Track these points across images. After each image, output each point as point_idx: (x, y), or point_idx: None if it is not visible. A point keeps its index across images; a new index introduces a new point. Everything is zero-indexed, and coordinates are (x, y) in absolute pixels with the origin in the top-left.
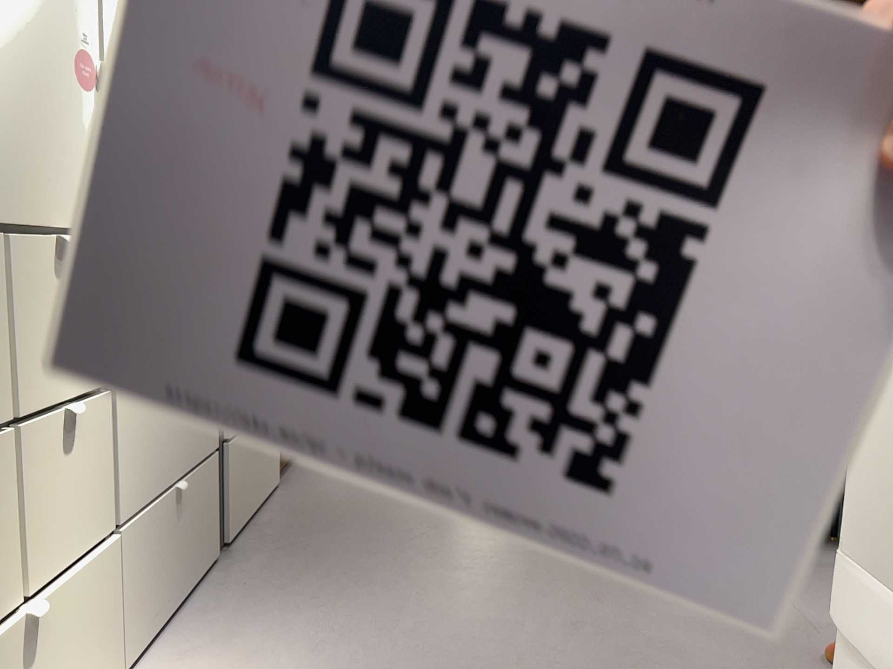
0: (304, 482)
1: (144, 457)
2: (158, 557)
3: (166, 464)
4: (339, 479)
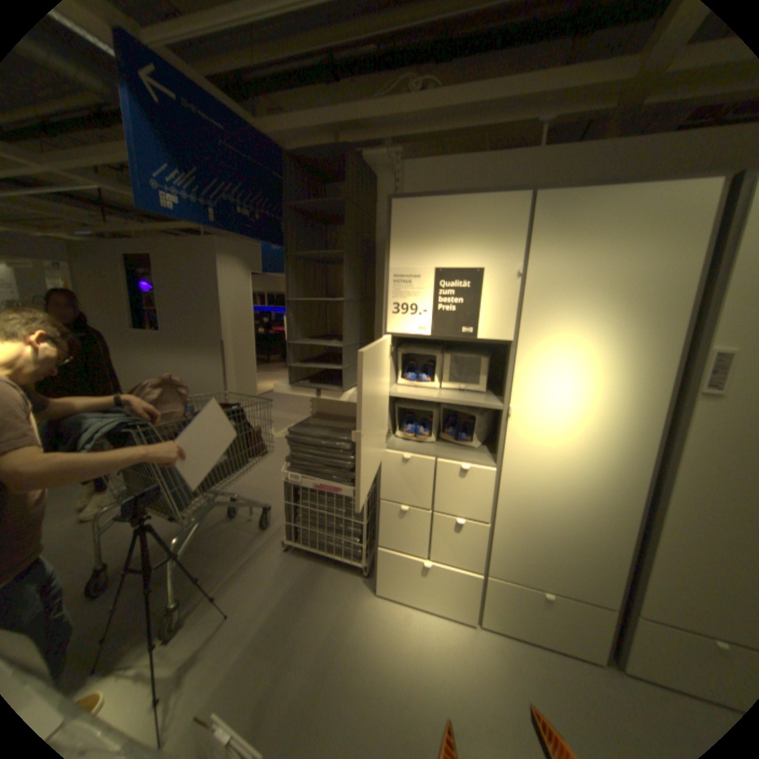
0: None
1: (521, 565)
2: (523, 611)
3: (544, 581)
4: None
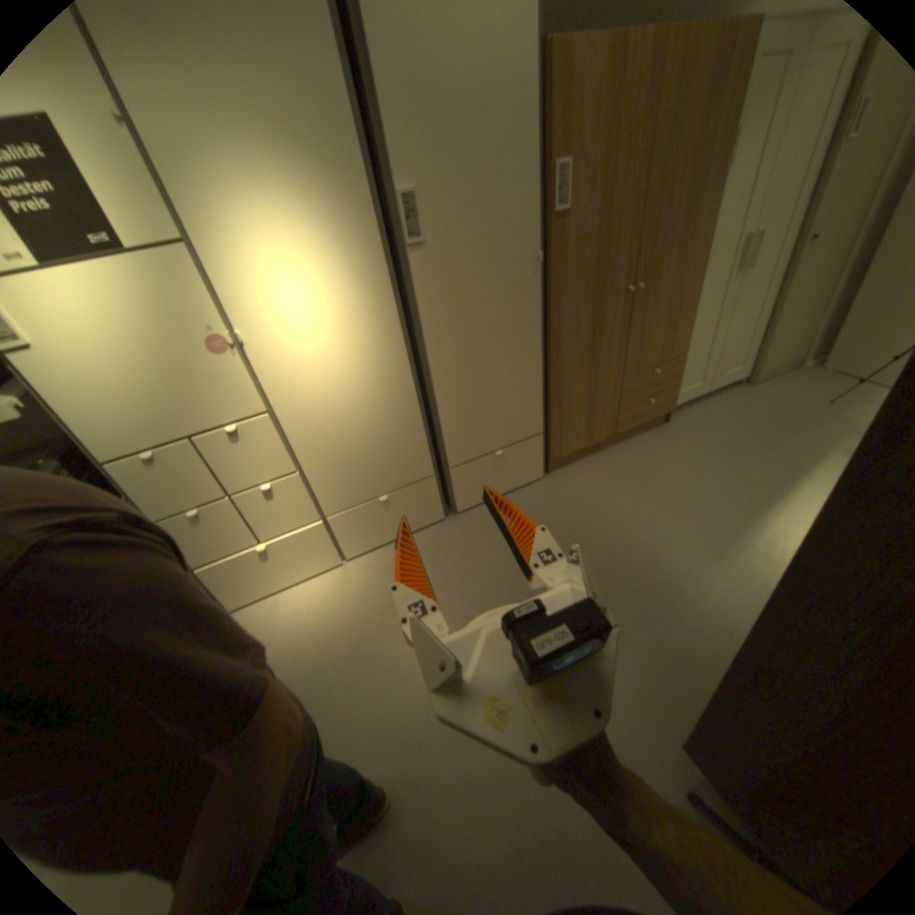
0: (562, 482)
1: (347, 489)
2: (370, 523)
3: (372, 489)
4: (583, 492)
